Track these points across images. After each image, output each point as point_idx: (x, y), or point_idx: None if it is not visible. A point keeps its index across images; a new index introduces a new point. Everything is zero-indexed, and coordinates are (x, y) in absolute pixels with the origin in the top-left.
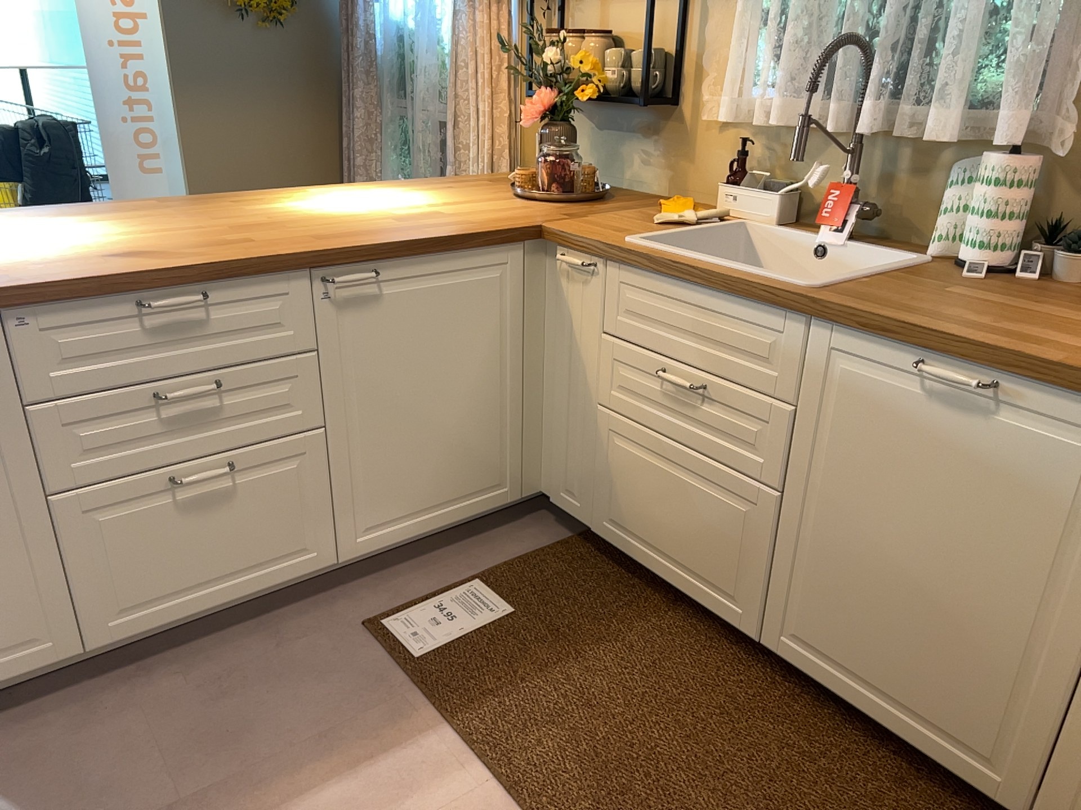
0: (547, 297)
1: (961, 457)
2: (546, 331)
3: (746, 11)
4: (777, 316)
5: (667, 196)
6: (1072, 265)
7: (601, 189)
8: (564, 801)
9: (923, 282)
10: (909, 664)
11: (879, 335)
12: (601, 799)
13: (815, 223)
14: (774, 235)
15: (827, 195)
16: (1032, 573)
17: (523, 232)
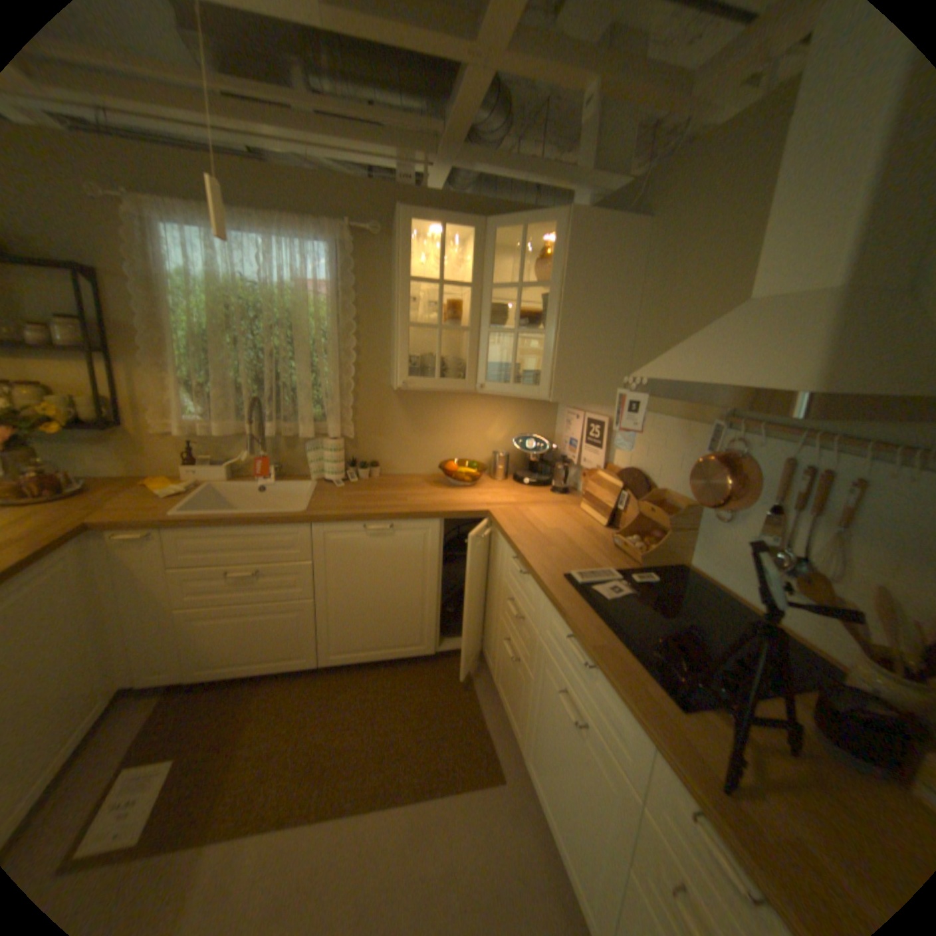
0: (98, 565)
1: (386, 552)
2: (102, 586)
3: (168, 376)
4: (294, 527)
5: (129, 476)
6: (367, 473)
7: (78, 483)
8: (304, 801)
9: (330, 493)
10: (385, 632)
11: (346, 521)
12: (317, 784)
13: (244, 475)
14: (233, 486)
15: (248, 461)
16: (417, 578)
17: (76, 532)
